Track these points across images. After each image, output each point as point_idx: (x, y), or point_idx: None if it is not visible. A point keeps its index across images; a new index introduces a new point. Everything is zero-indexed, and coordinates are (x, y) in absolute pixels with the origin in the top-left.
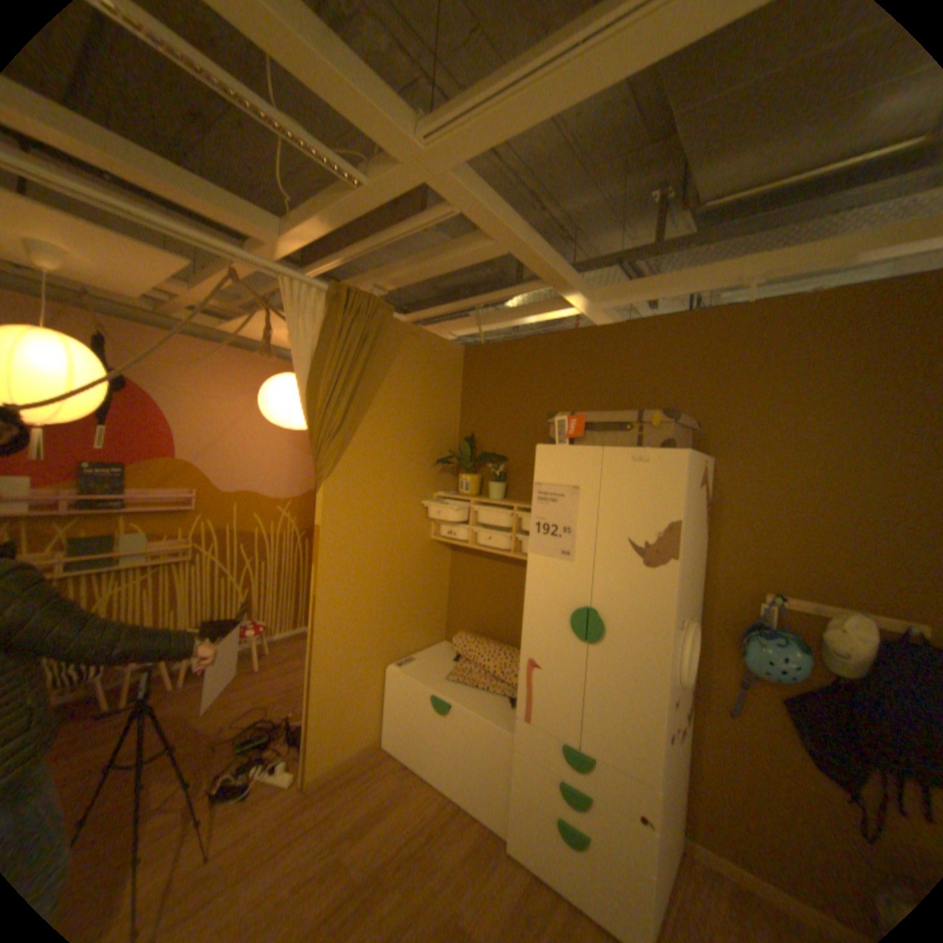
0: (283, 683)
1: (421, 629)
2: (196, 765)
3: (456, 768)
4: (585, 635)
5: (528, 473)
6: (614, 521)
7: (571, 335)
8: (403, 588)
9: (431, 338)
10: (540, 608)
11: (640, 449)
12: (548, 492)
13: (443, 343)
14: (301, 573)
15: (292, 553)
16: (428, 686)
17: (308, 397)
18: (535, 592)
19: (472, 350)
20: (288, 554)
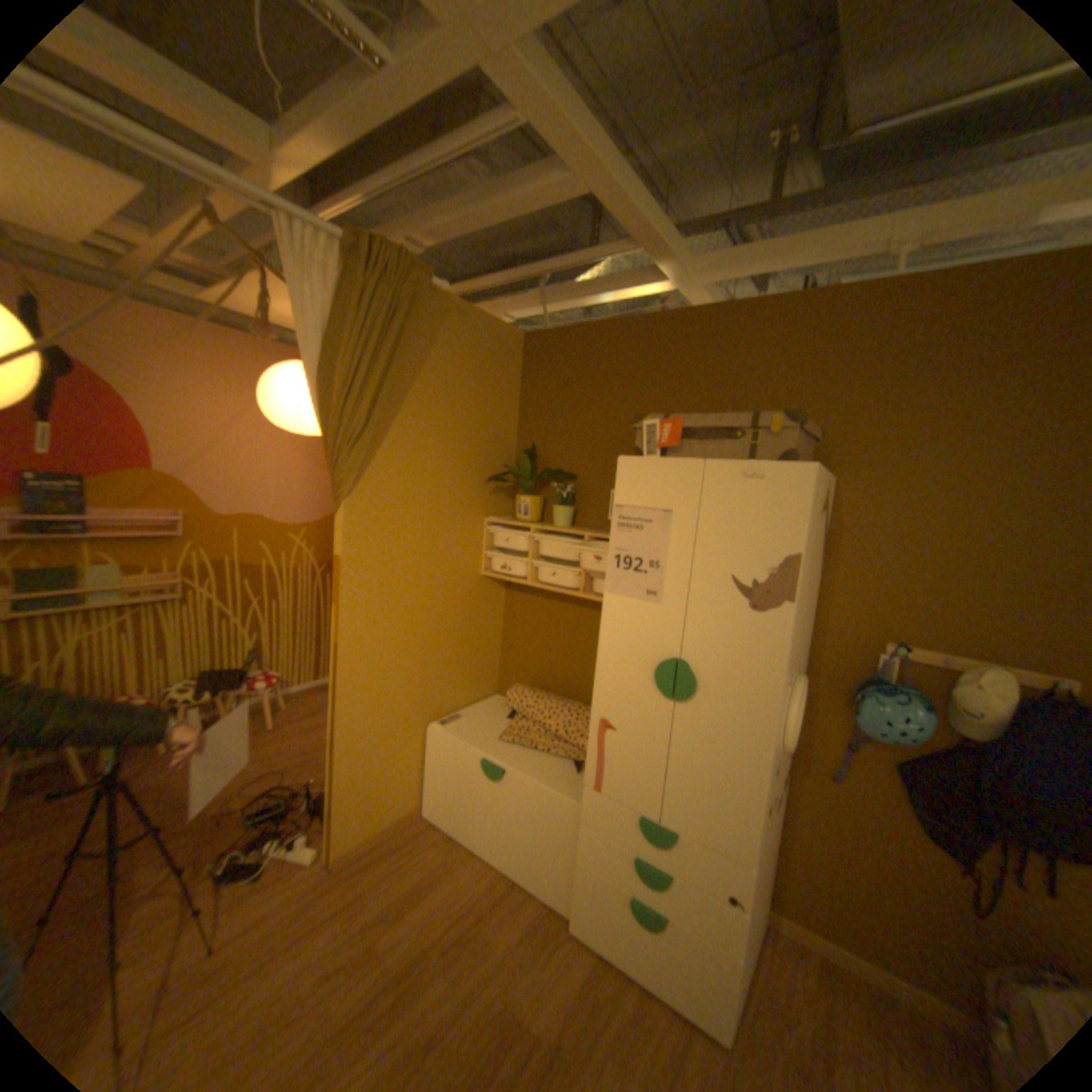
0: (303, 743)
1: (468, 681)
2: (197, 840)
3: (510, 840)
4: (672, 691)
5: (602, 495)
6: (715, 554)
7: (662, 318)
8: (447, 633)
9: (482, 318)
10: (617, 658)
11: (753, 461)
12: (631, 516)
13: (496, 326)
14: (323, 614)
15: (310, 591)
16: (478, 748)
17: (320, 388)
18: (610, 640)
19: (535, 337)
20: (305, 592)
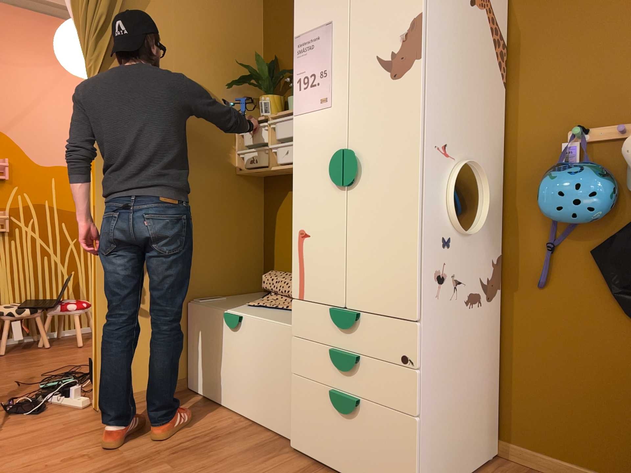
0: None
1: (229, 271)
2: None
3: (248, 382)
4: (342, 176)
5: None
6: (364, 43)
7: None
8: (203, 220)
9: None
10: (306, 169)
11: None
12: (306, 41)
13: None
14: None
15: None
16: (224, 308)
17: None
18: (300, 155)
19: None
20: None
